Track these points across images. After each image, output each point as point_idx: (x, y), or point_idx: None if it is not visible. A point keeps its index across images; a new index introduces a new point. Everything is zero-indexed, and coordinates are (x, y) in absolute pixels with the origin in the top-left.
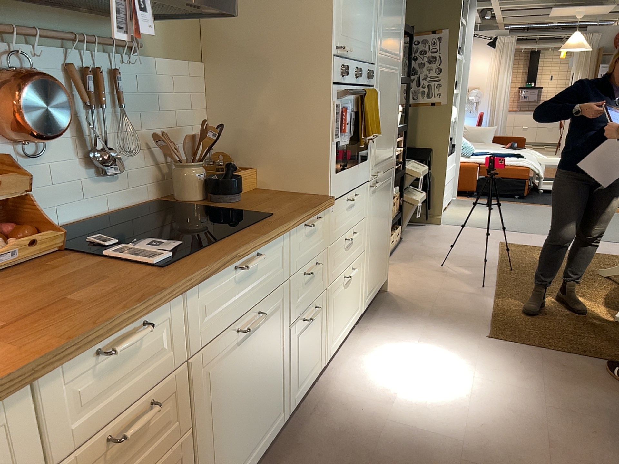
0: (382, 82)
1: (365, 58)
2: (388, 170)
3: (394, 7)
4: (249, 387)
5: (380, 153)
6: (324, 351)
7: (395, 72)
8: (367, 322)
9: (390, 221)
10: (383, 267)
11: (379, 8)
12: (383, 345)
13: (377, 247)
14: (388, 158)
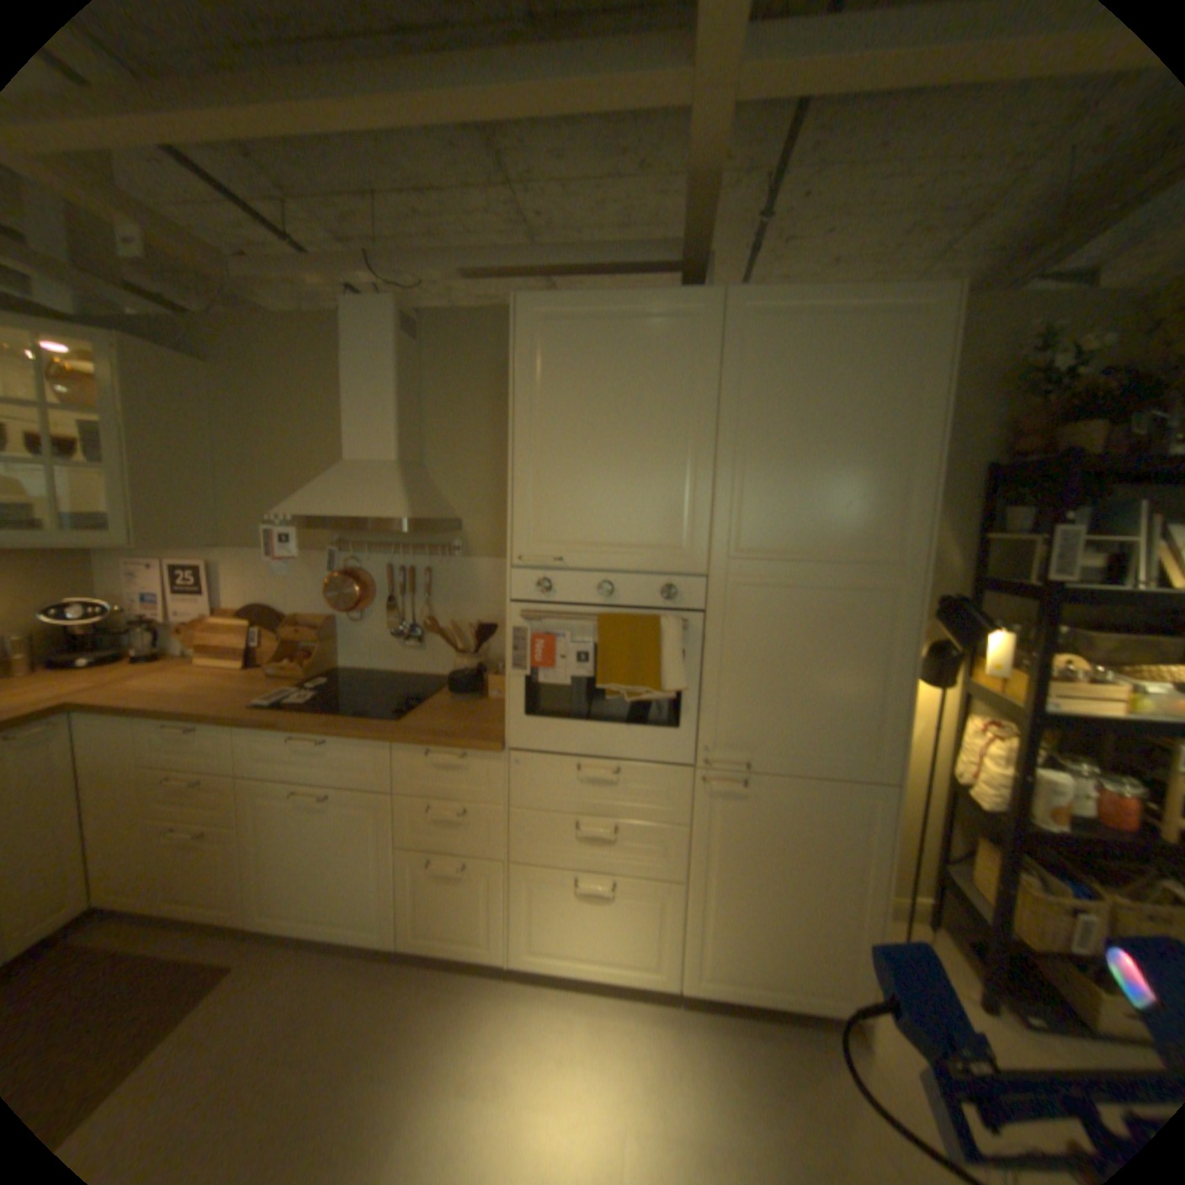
0: (763, 601)
1: (644, 563)
2: (851, 782)
3: (831, 461)
4: (311, 857)
5: (767, 733)
6: (501, 946)
7: (868, 585)
8: (701, 1028)
9: (882, 899)
10: (828, 980)
11: (719, 478)
12: (631, 1065)
13: (773, 916)
14: (840, 755)
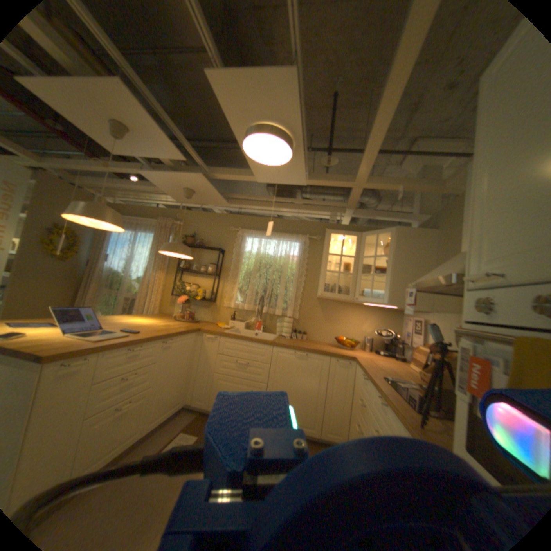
0: None
1: None
2: None
3: None
4: None
5: None
6: None
7: None
8: None
9: None
10: None
11: None
12: None
13: None
14: None
